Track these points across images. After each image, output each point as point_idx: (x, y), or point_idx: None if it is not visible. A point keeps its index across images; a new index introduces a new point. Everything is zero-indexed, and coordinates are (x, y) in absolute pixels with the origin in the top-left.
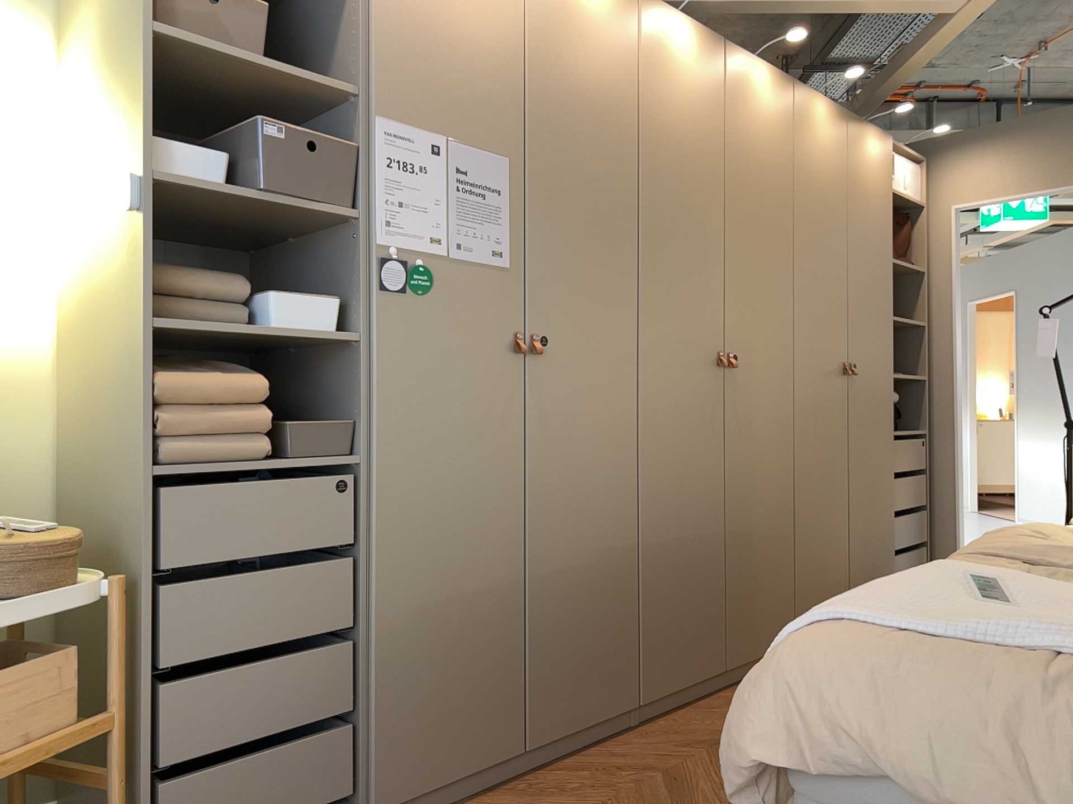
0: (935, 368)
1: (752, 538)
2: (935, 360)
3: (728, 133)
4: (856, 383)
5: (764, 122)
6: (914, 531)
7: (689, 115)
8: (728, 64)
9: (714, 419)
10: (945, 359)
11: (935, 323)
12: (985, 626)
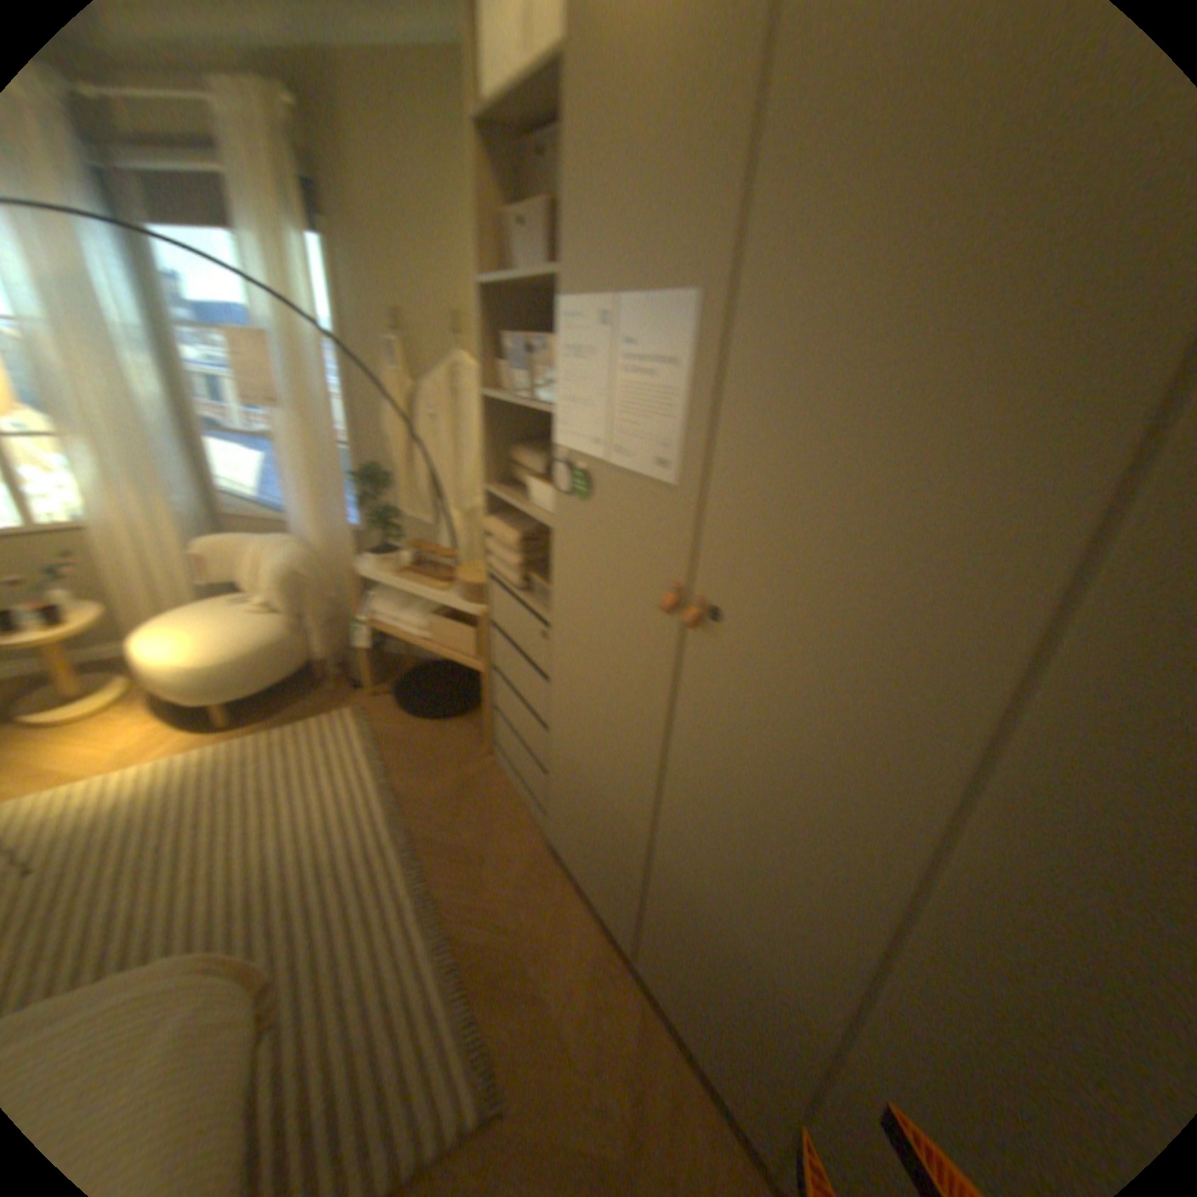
0: None
1: None
2: None
3: None
4: None
5: None
6: None
7: None
8: None
9: None
10: None
11: None
12: None
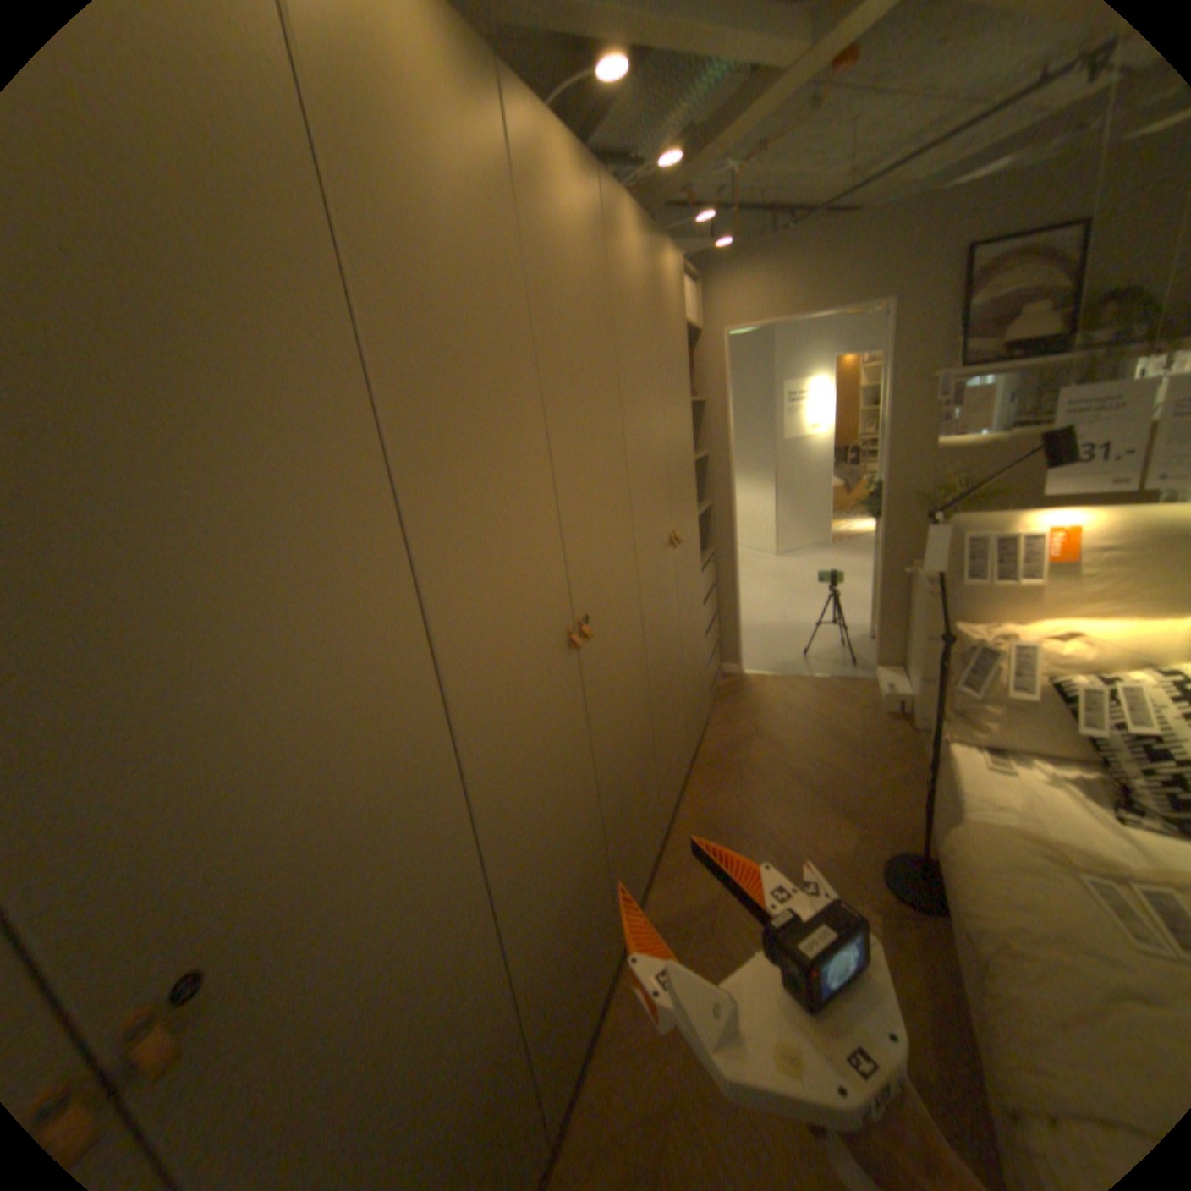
0: (715, 492)
1: (624, 802)
2: (714, 484)
3: (528, 268)
4: (678, 552)
5: (572, 243)
6: (713, 643)
7: (456, 234)
8: (508, 123)
9: (575, 724)
10: (723, 484)
11: (712, 450)
12: None
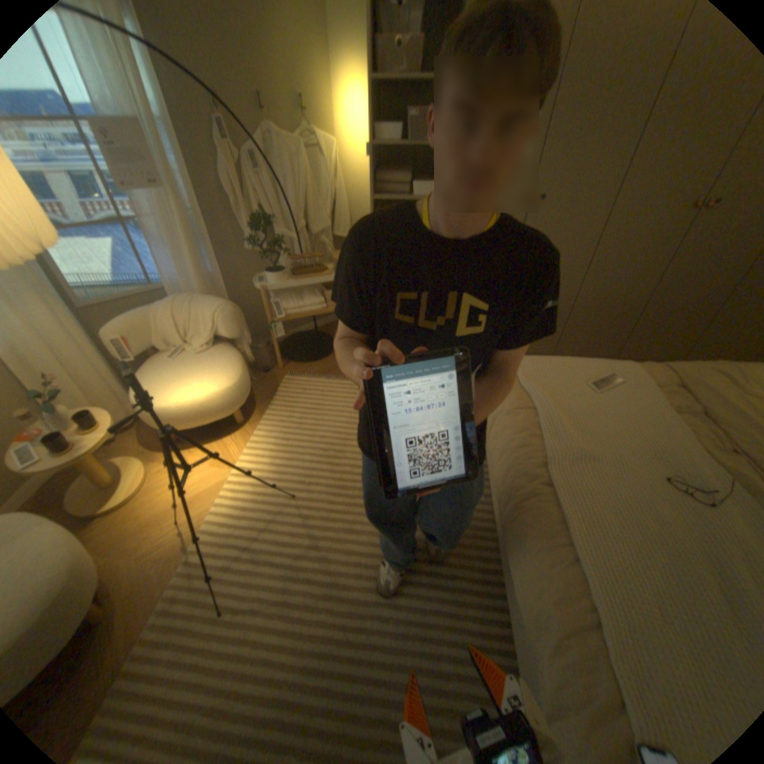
0: None
1: (670, 308)
2: None
3: None
4: None
5: None
6: None
7: None
8: None
9: (667, 242)
10: None
11: None
12: (537, 388)
